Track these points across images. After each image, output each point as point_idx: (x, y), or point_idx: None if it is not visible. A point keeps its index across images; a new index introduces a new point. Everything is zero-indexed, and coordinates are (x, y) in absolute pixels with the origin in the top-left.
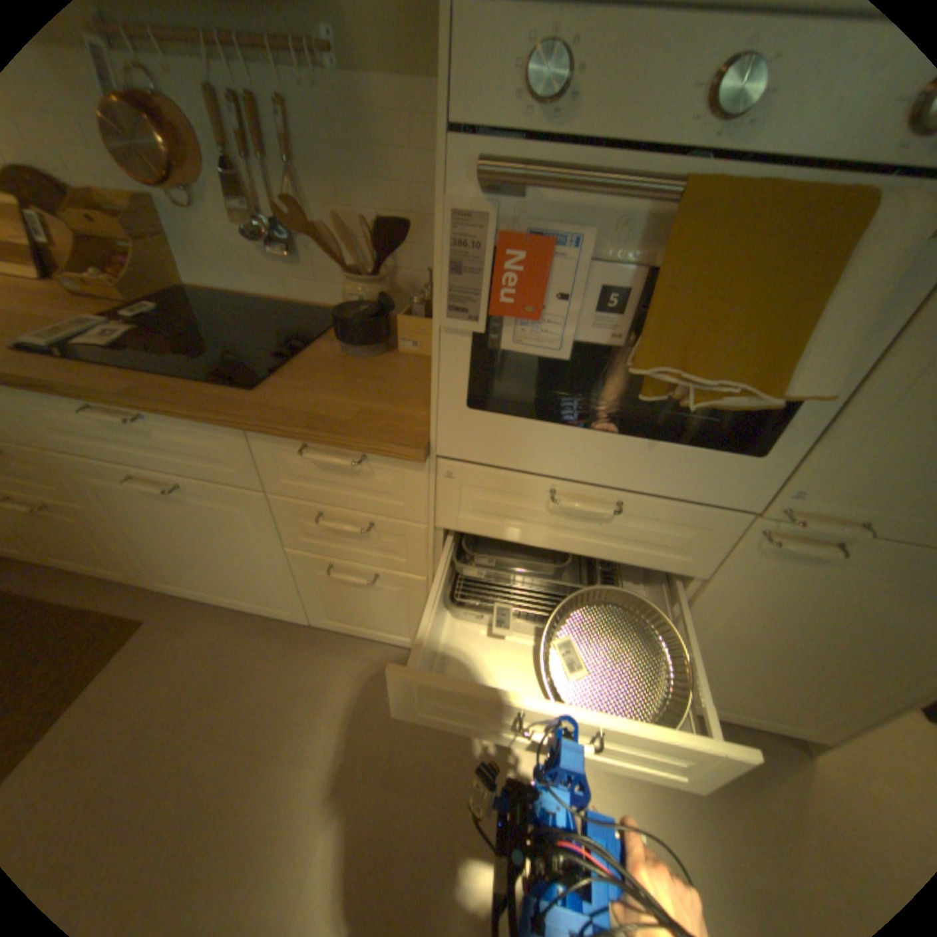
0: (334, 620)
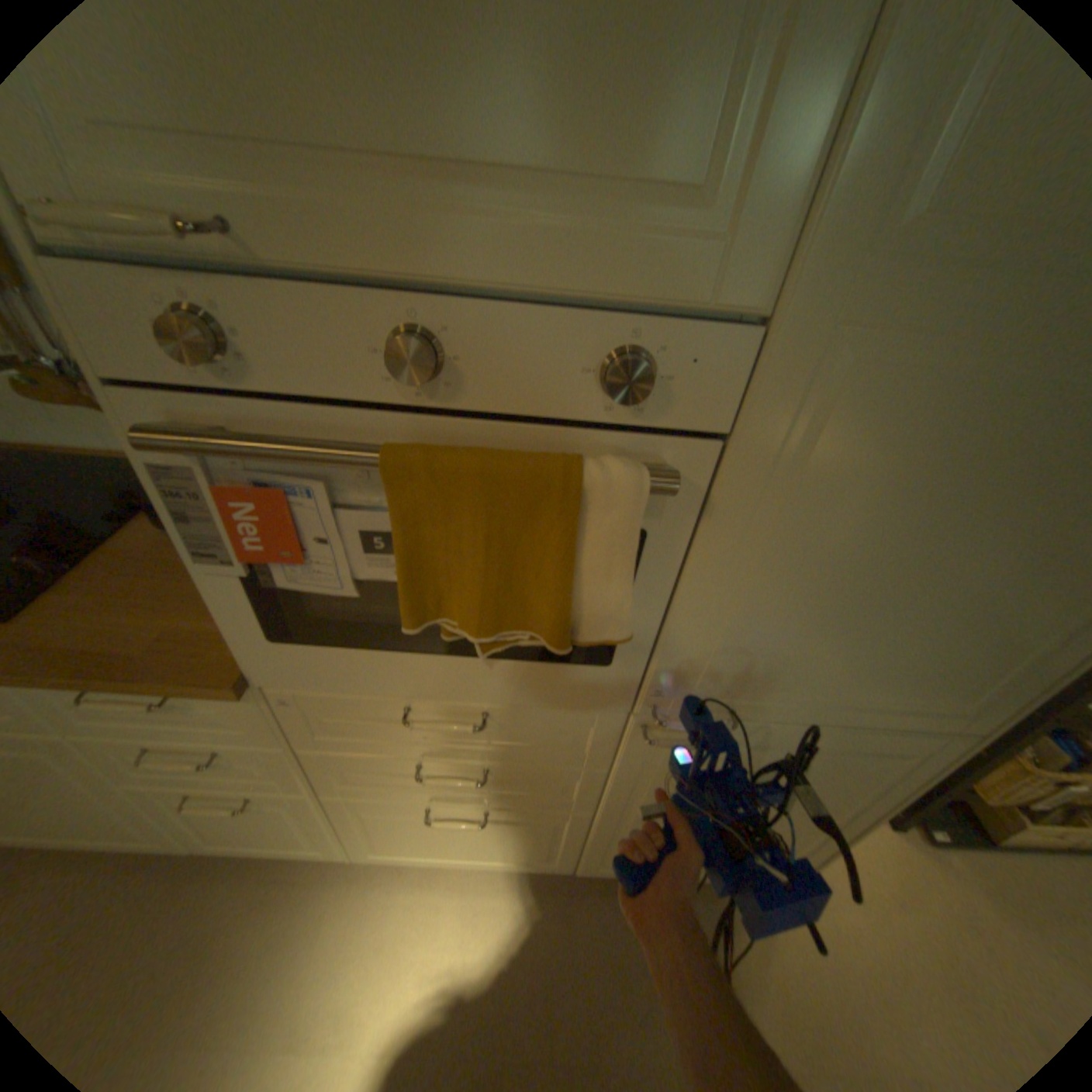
0: (220, 845)
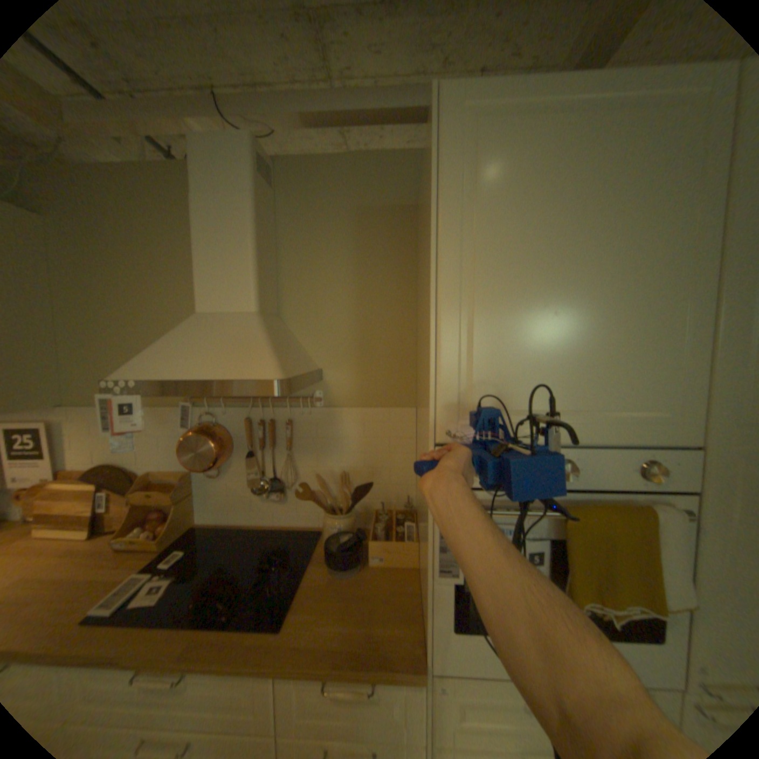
0: None
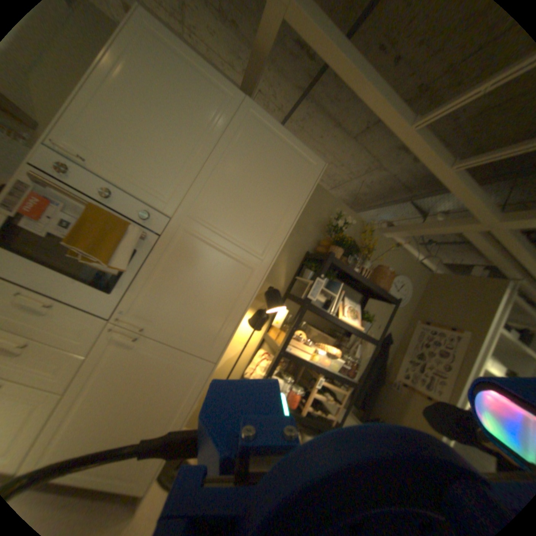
0: None
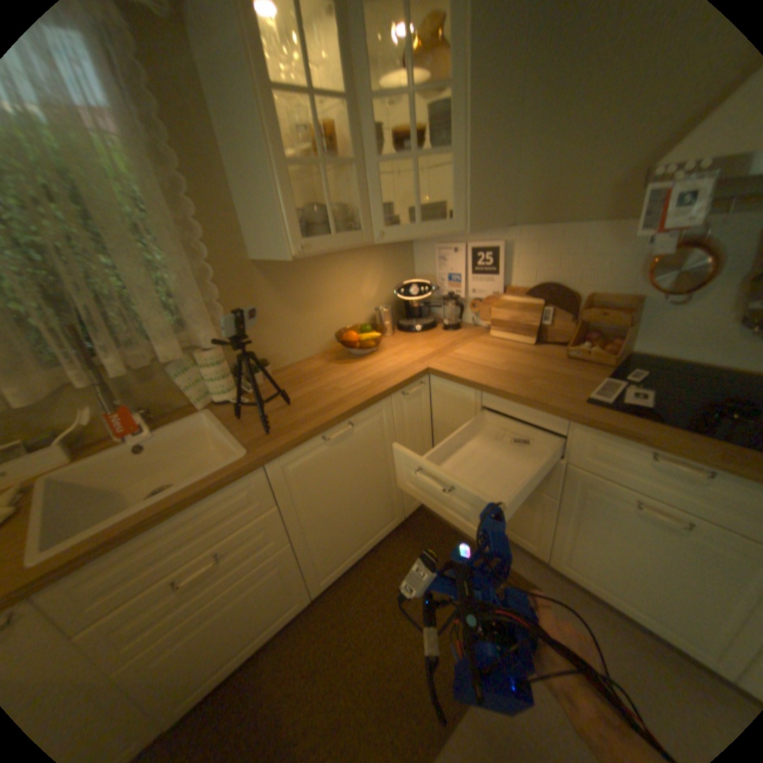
0: None
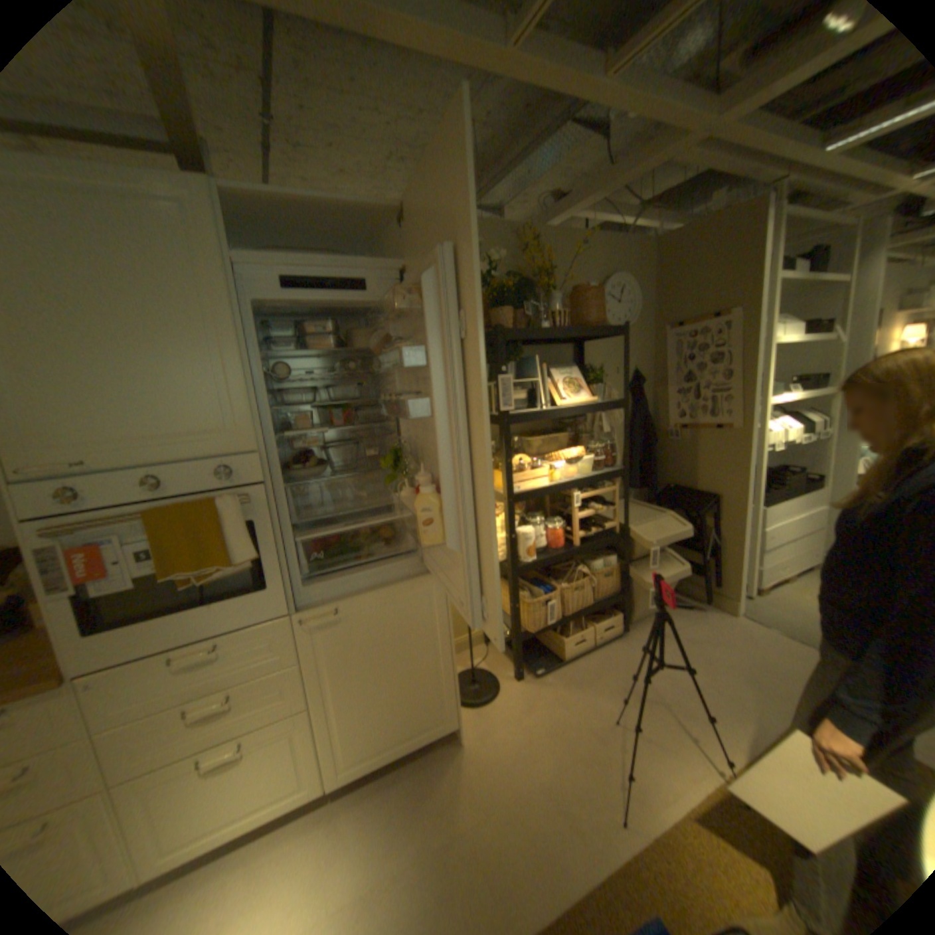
0: None
